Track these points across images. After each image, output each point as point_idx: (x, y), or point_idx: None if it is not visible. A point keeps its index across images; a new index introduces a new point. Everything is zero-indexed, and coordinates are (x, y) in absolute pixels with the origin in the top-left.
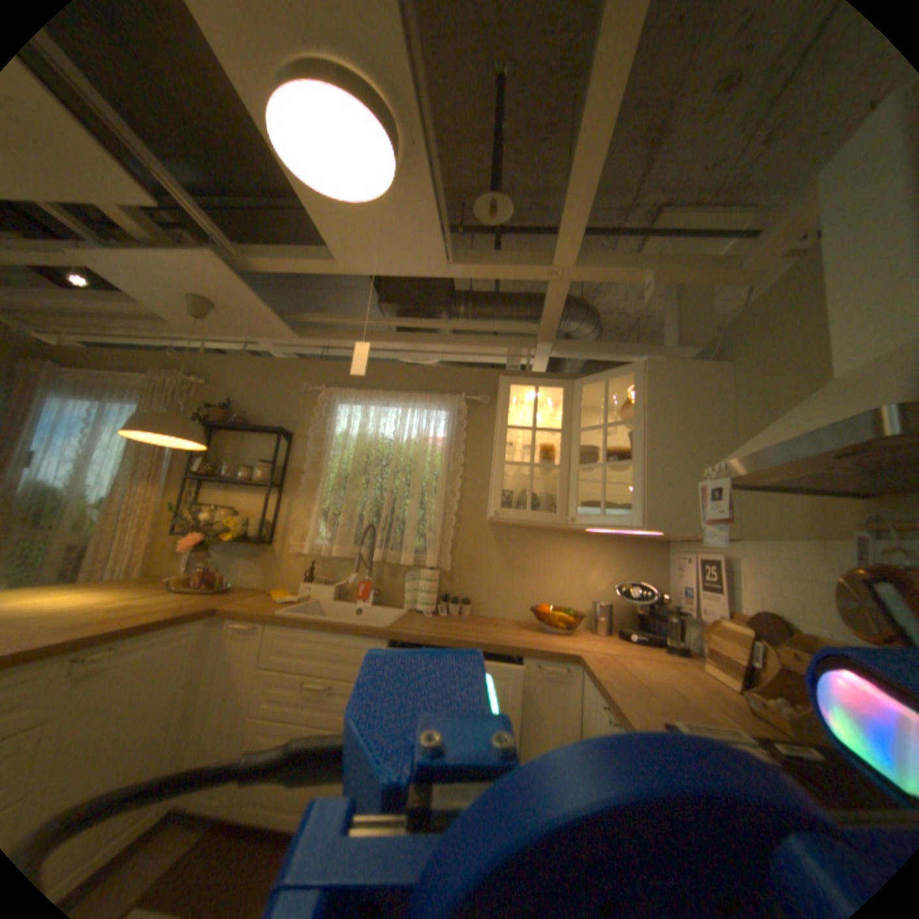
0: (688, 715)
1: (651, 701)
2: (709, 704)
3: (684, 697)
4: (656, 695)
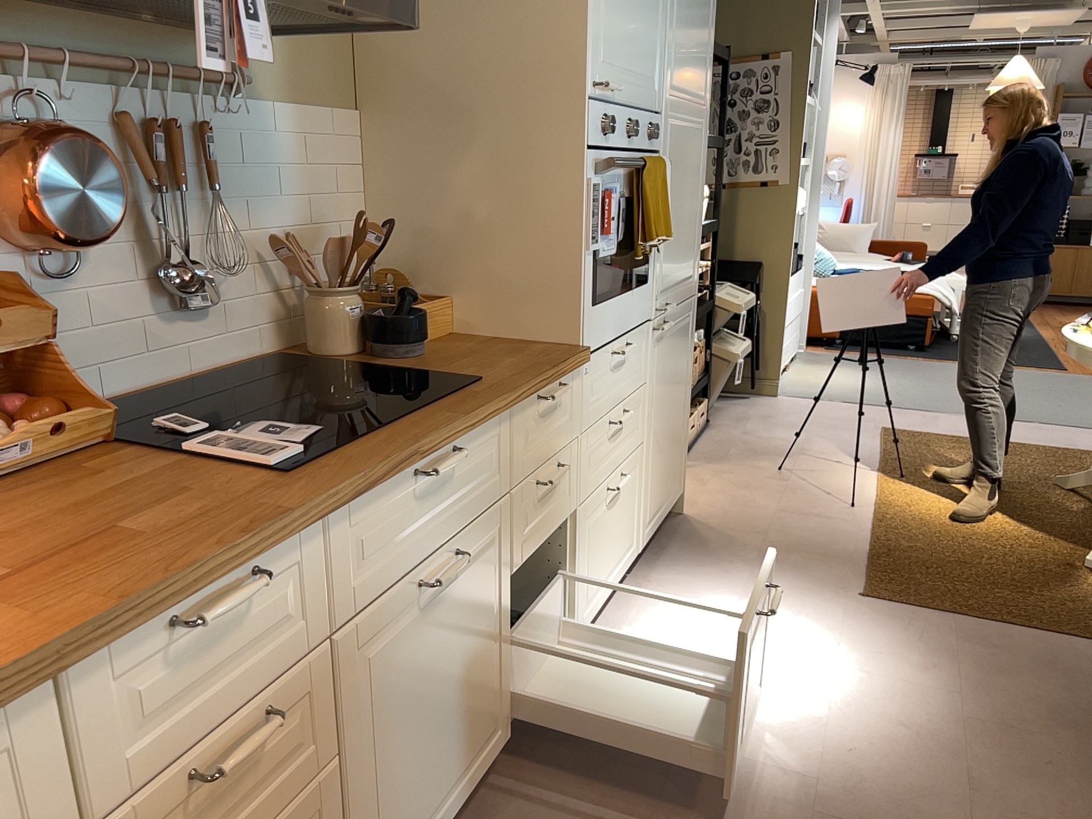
0: (163, 490)
1: (150, 524)
2: (5, 510)
3: (8, 530)
4: (84, 538)
